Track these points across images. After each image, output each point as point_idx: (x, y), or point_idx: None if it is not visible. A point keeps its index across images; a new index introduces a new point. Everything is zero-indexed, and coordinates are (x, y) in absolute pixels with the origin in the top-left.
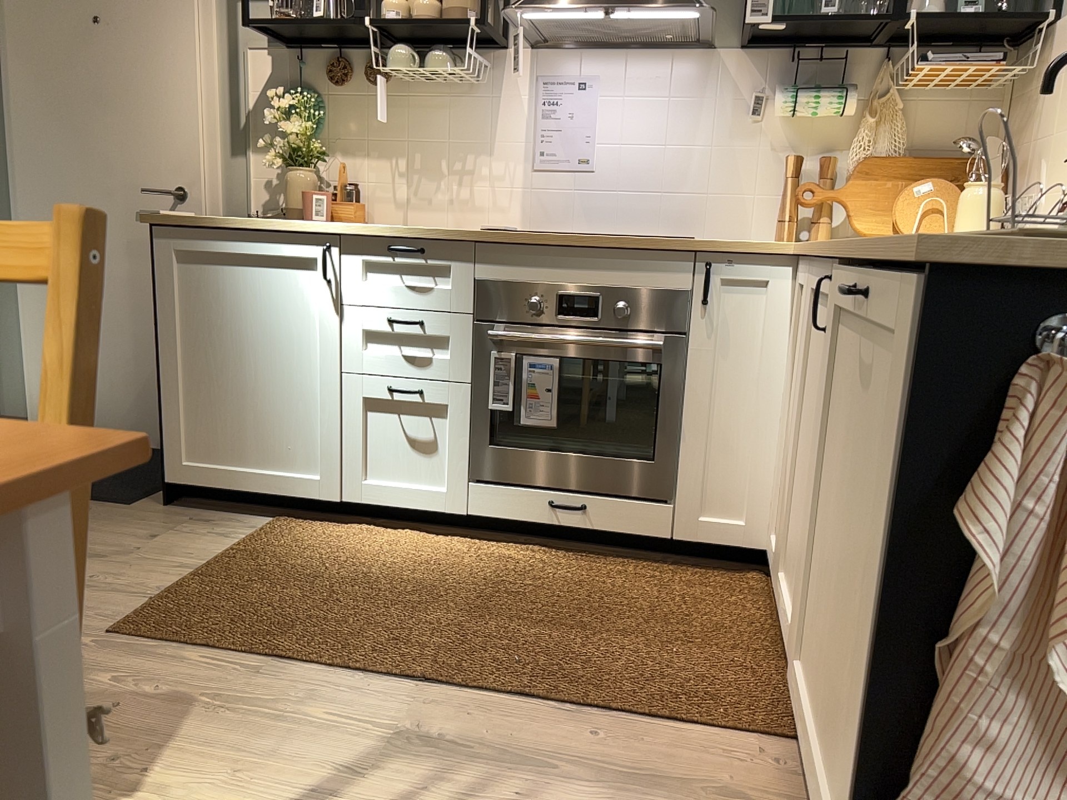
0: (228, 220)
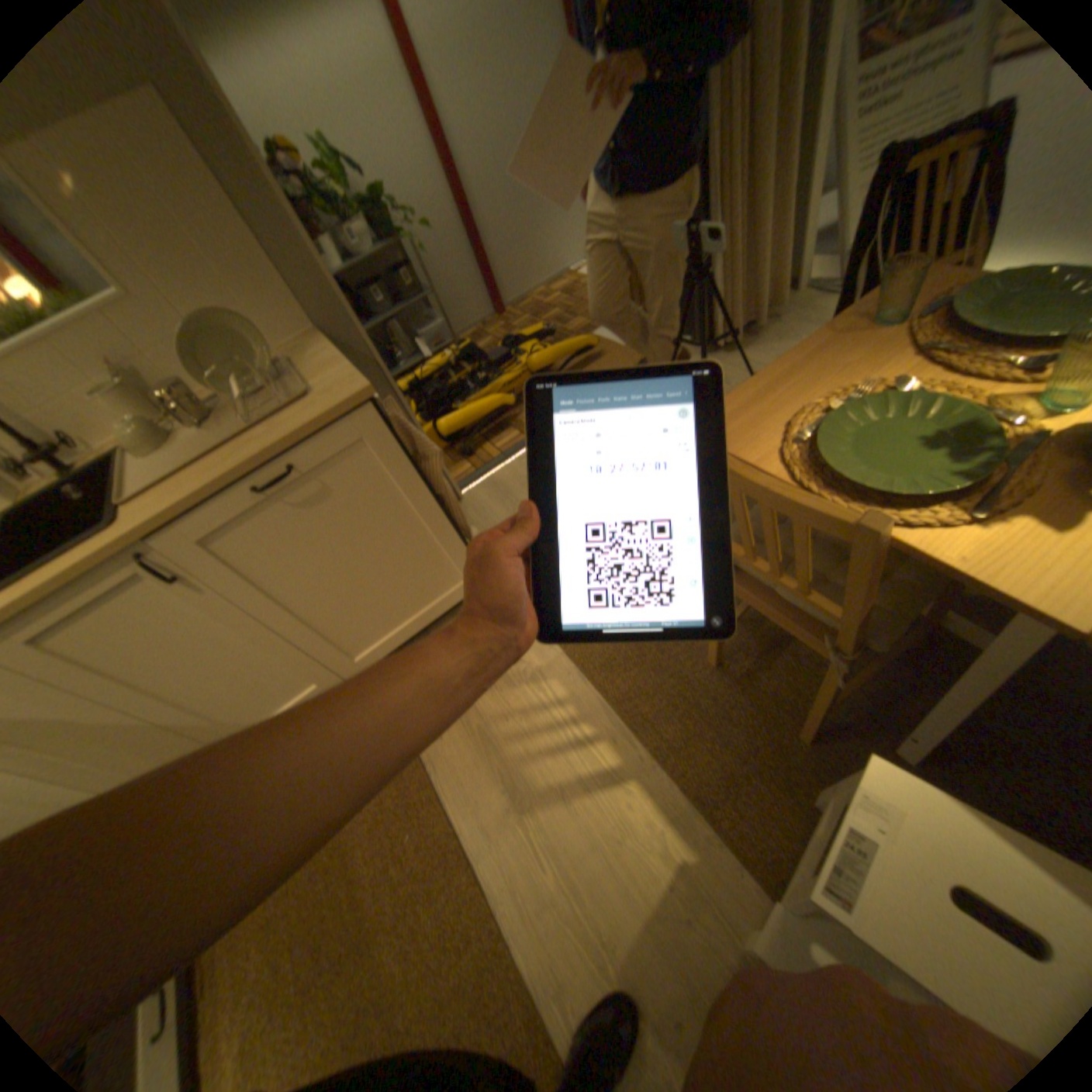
0: None
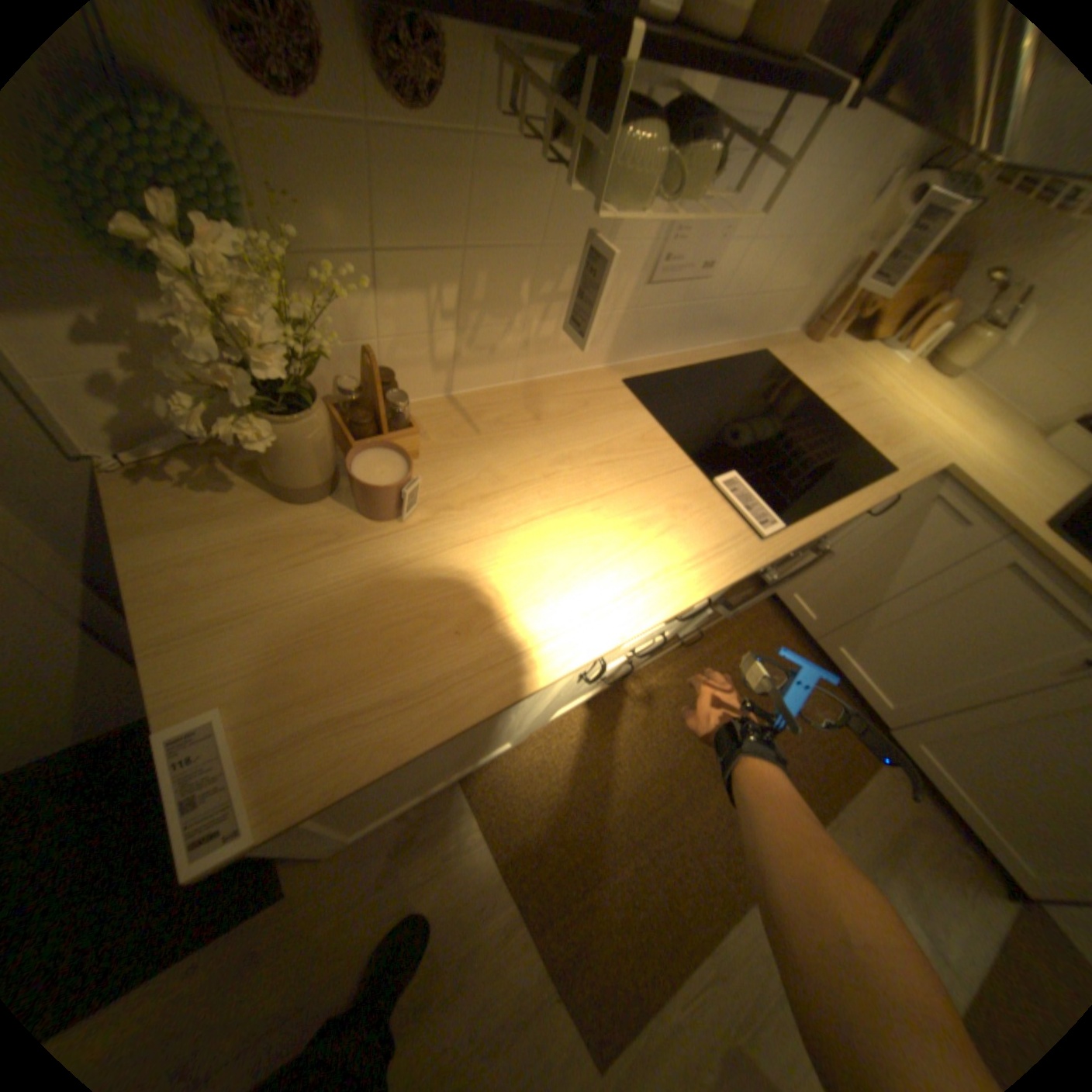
0: (402, 729)
